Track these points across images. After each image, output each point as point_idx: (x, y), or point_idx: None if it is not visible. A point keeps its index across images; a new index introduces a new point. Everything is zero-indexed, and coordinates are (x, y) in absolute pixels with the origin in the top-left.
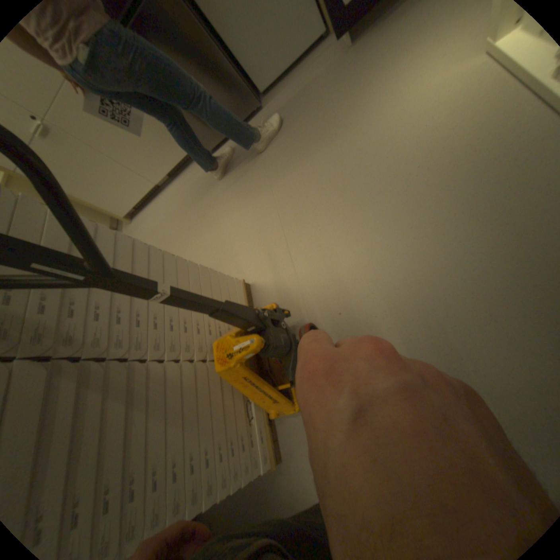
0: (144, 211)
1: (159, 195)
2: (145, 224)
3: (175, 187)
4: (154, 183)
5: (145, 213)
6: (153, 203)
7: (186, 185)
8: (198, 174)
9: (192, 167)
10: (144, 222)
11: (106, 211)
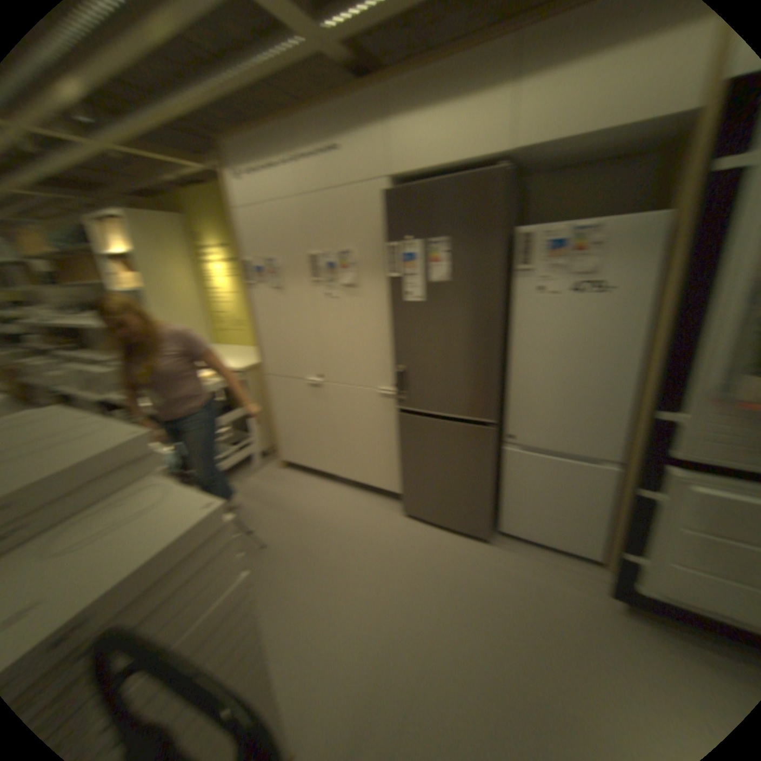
0: (307, 474)
1: (332, 481)
2: (293, 488)
3: (351, 497)
4: (341, 473)
5: (305, 477)
6: (320, 481)
7: (361, 511)
8: (381, 516)
9: (383, 502)
10: (295, 485)
11: (283, 443)
